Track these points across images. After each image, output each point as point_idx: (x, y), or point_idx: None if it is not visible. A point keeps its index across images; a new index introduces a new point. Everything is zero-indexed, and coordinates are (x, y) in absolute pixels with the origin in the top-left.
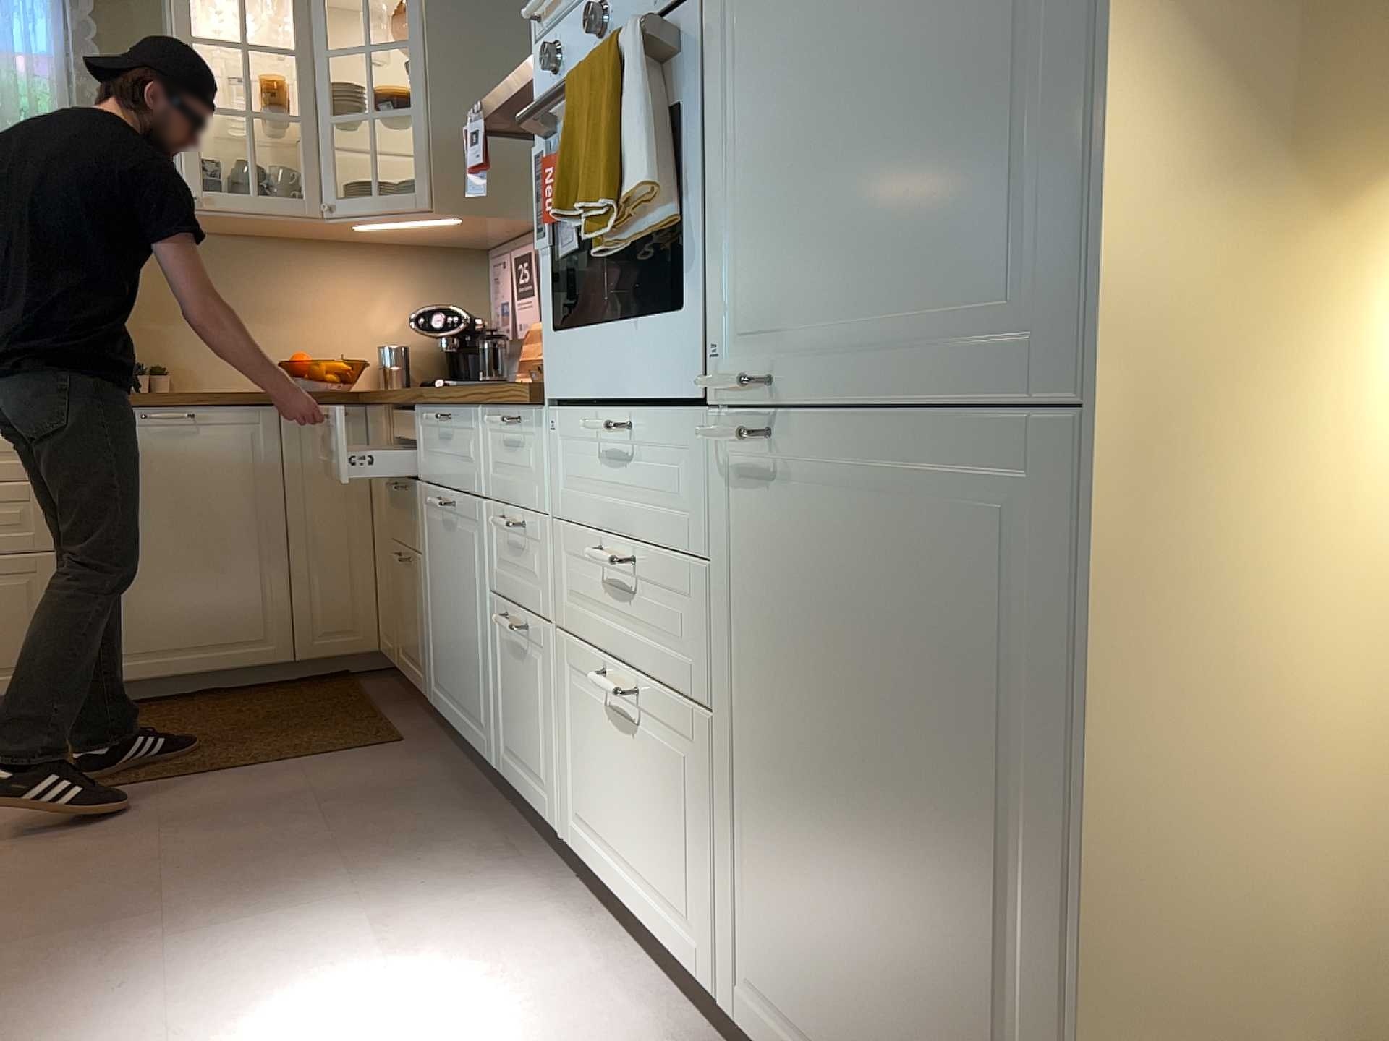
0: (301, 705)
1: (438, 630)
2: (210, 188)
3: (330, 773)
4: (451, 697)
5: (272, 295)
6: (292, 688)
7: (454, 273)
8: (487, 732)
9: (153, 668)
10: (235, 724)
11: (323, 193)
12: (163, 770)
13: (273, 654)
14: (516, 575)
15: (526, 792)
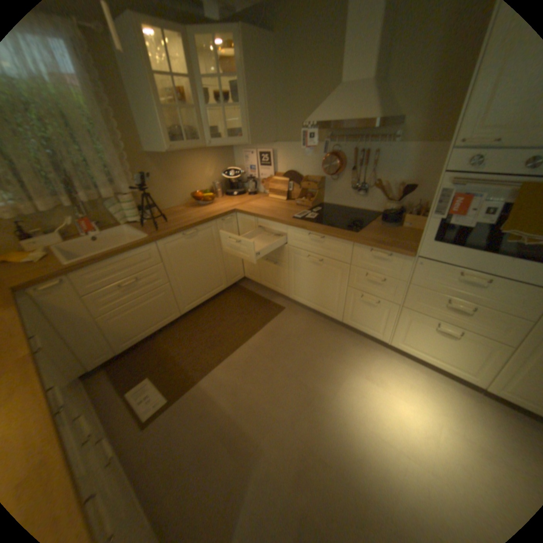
0: (240, 300)
1: (300, 284)
2: (168, 141)
3: (283, 326)
4: (308, 300)
5: (176, 171)
6: (228, 293)
7: (224, 153)
8: (337, 313)
9: (198, 303)
10: (233, 313)
11: (202, 136)
12: (239, 338)
13: (223, 288)
14: (371, 287)
15: (365, 330)
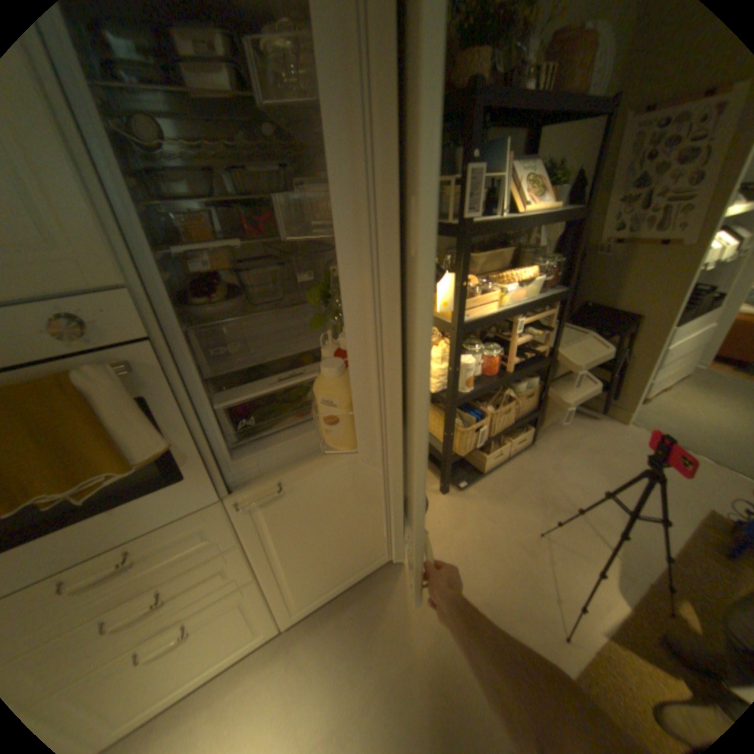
0: None
1: None
2: None
3: None
4: None
5: None
6: None
7: None
8: None
9: None
10: None
11: None
12: None
13: None
14: None
15: None
